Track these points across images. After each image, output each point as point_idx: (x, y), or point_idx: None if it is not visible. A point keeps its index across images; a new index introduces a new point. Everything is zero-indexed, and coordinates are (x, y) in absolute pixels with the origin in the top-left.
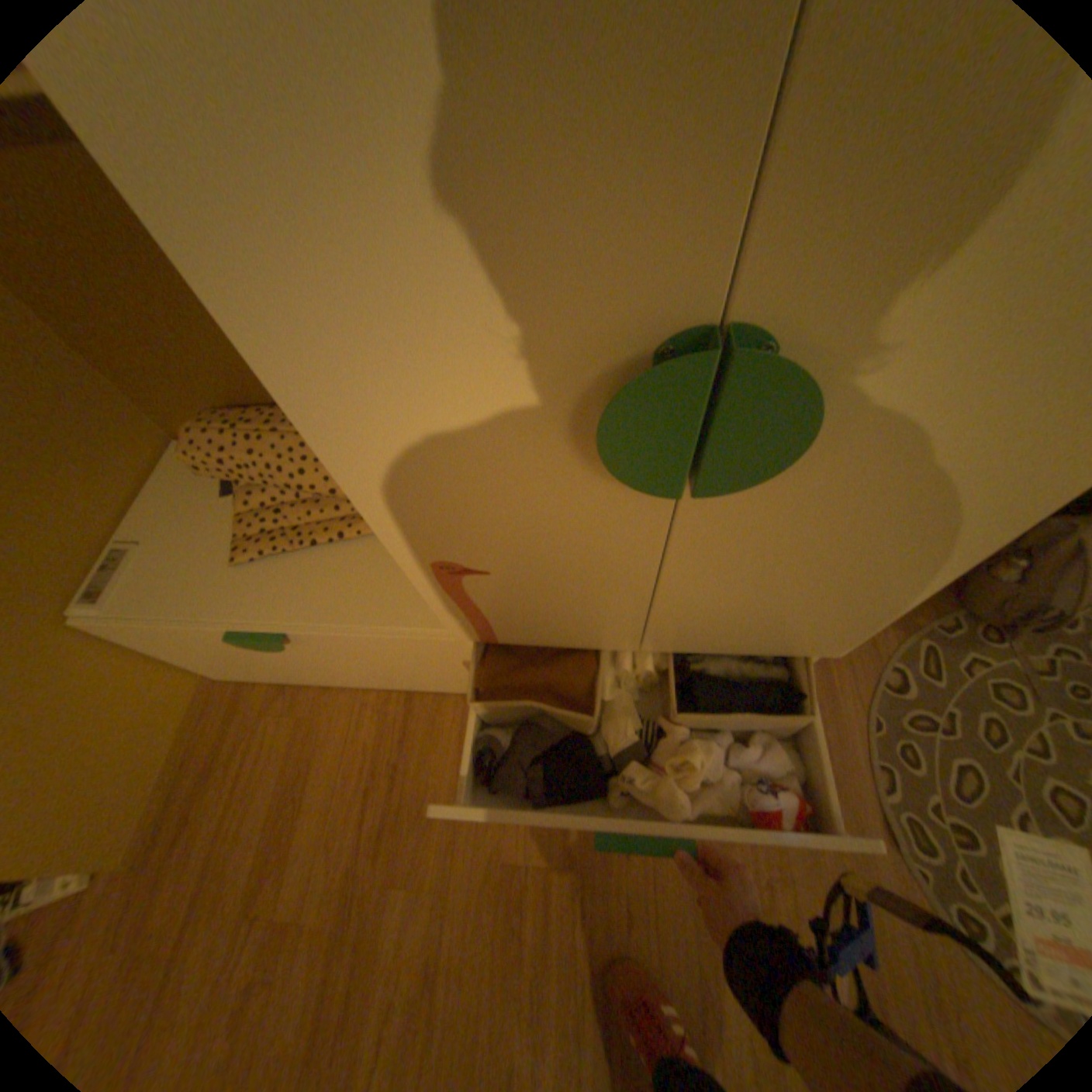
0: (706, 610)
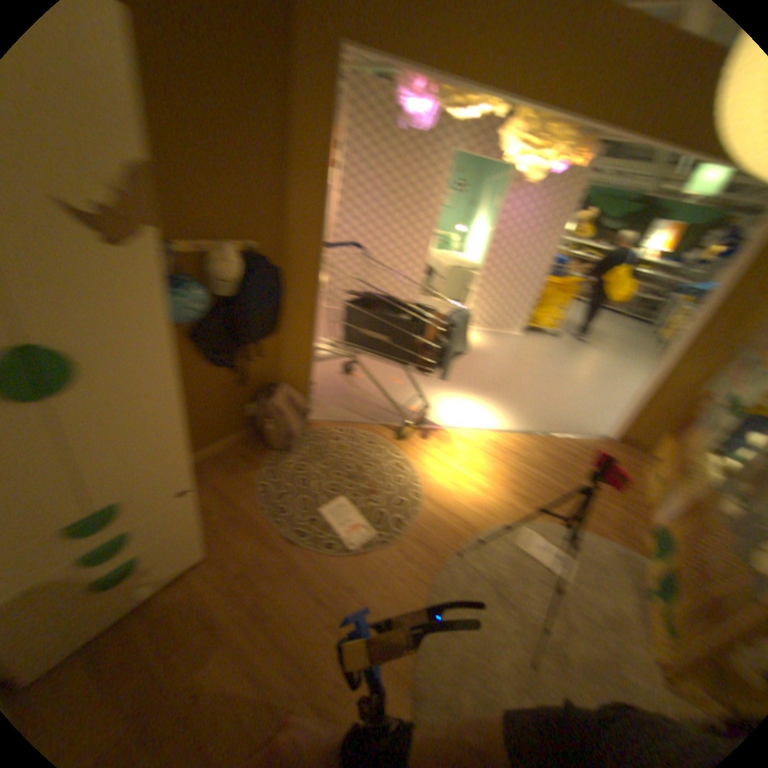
0: (111, 462)
